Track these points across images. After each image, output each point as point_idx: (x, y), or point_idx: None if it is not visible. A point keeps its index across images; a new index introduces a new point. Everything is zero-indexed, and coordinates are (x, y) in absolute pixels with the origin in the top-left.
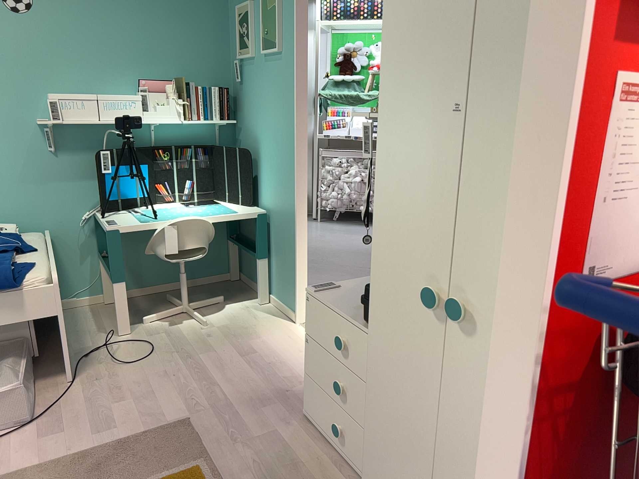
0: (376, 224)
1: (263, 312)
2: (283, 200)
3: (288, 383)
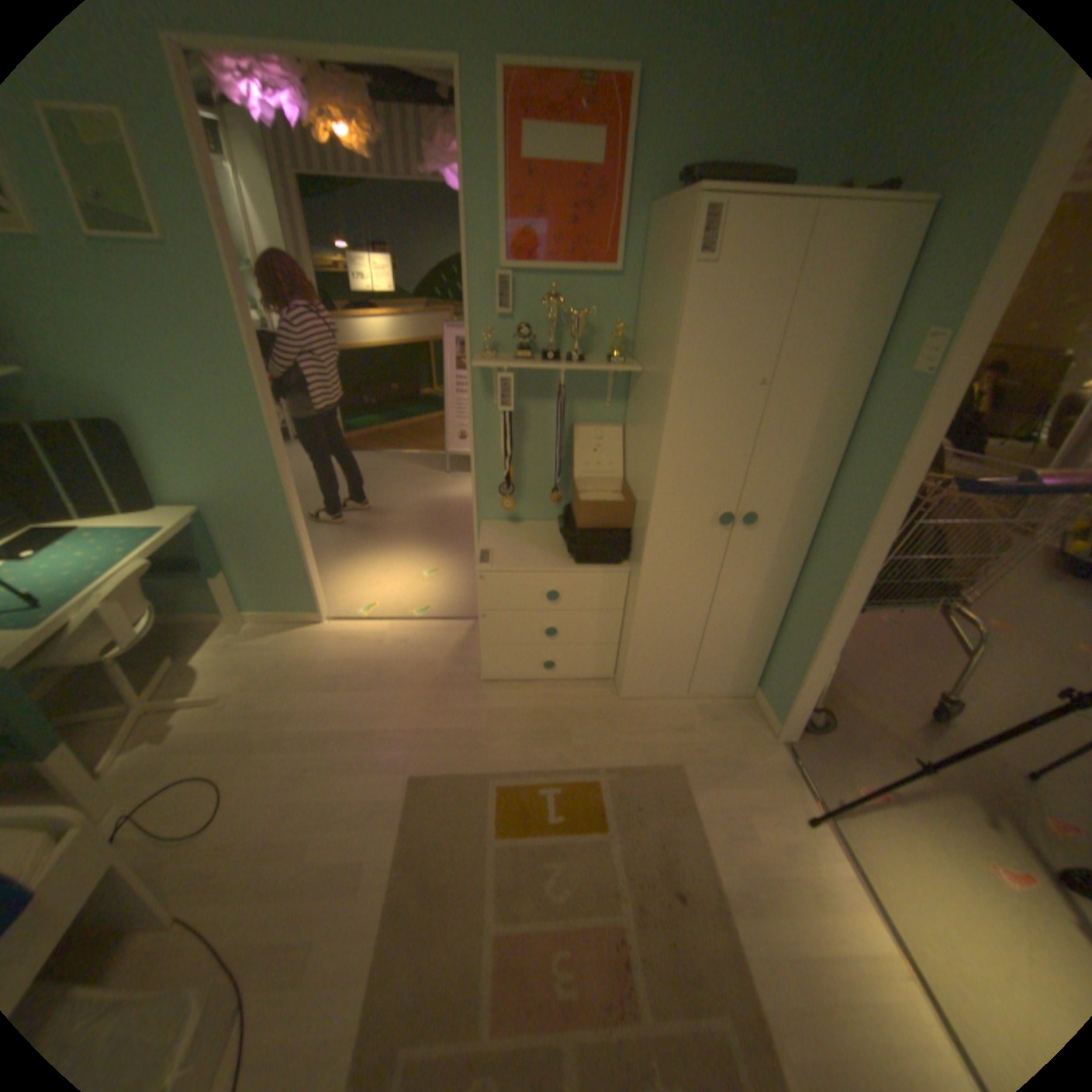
0: (657, 483)
1: (259, 638)
2: (242, 483)
3: (423, 673)
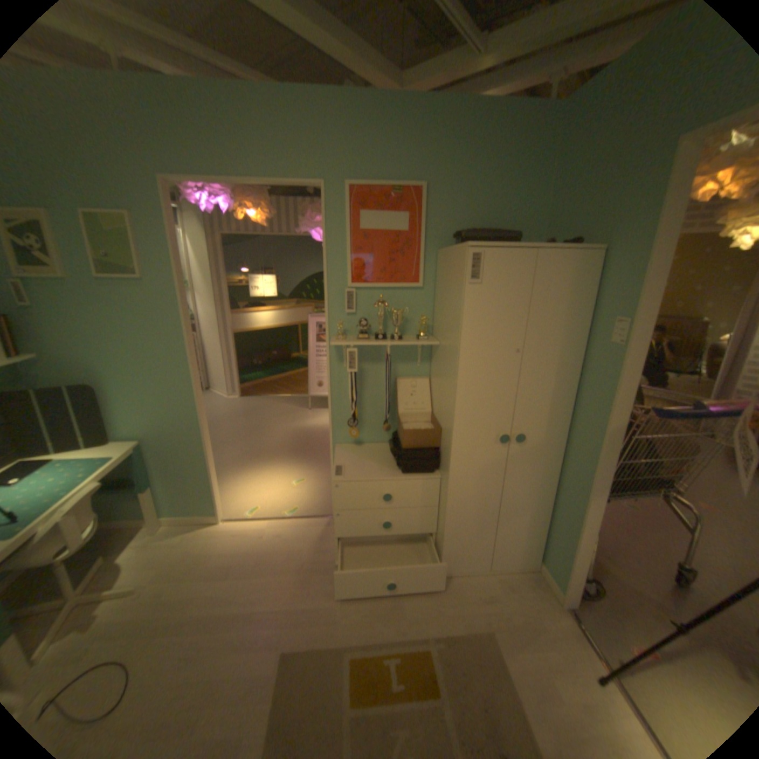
0: (456, 416)
1: (170, 538)
2: (170, 424)
3: (291, 562)
